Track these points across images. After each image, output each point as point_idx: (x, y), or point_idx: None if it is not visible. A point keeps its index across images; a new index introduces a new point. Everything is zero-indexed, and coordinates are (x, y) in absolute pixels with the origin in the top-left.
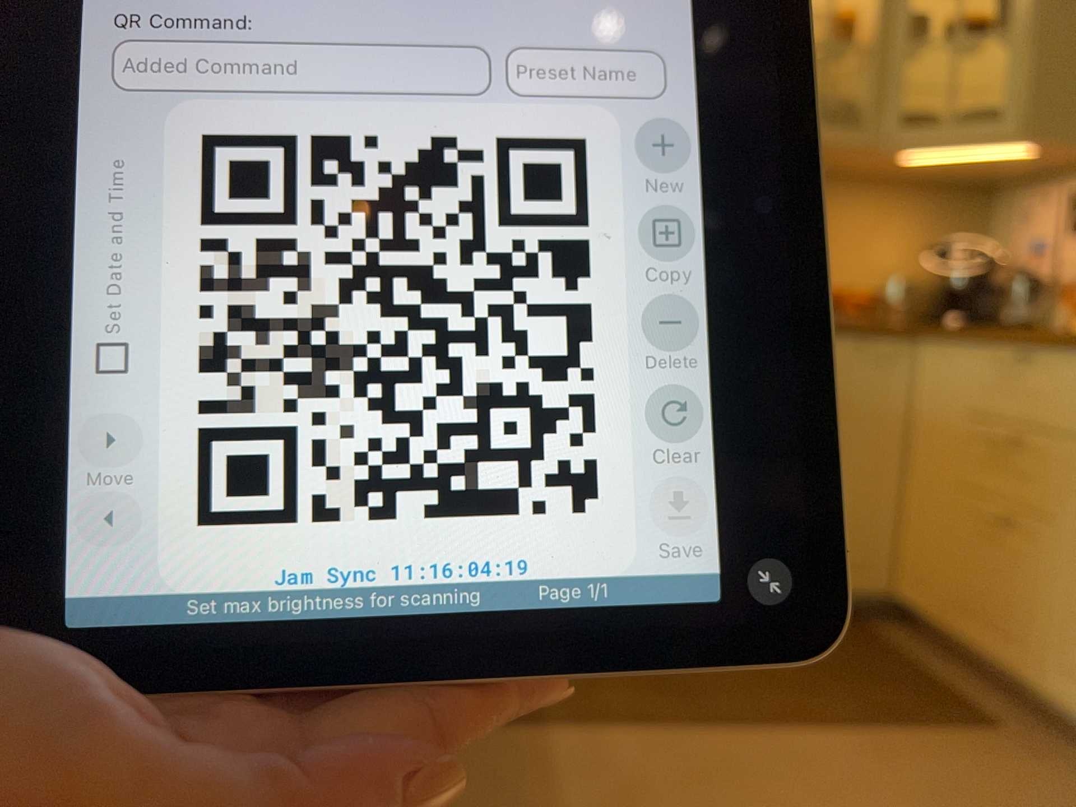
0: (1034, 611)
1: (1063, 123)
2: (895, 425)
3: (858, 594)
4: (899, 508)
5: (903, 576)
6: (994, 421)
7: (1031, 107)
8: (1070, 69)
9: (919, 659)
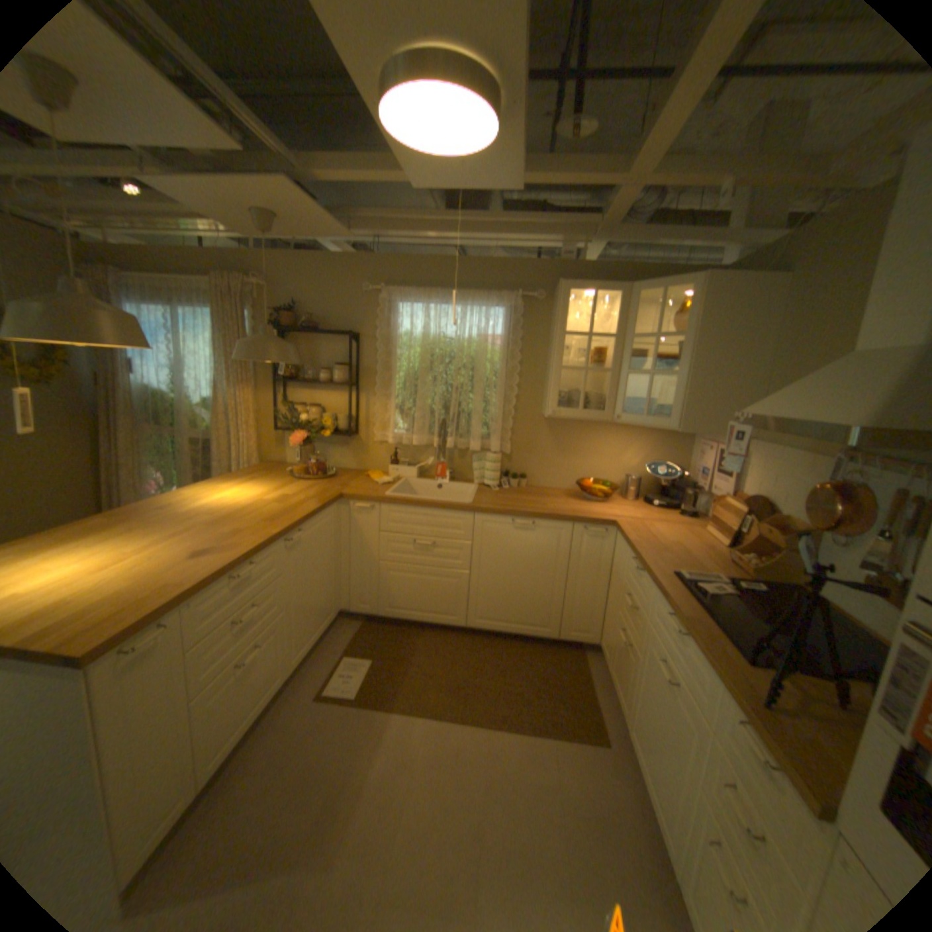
0: (631, 692)
1: (700, 426)
2: (602, 567)
3: (581, 642)
4: (603, 605)
5: (602, 637)
6: (631, 589)
7: (683, 415)
8: (705, 397)
9: (597, 685)
